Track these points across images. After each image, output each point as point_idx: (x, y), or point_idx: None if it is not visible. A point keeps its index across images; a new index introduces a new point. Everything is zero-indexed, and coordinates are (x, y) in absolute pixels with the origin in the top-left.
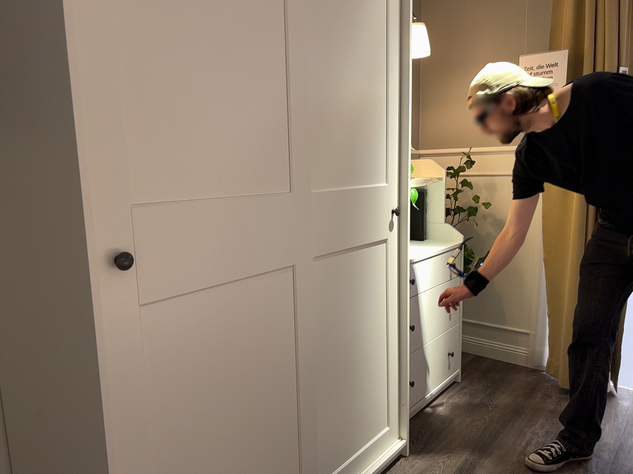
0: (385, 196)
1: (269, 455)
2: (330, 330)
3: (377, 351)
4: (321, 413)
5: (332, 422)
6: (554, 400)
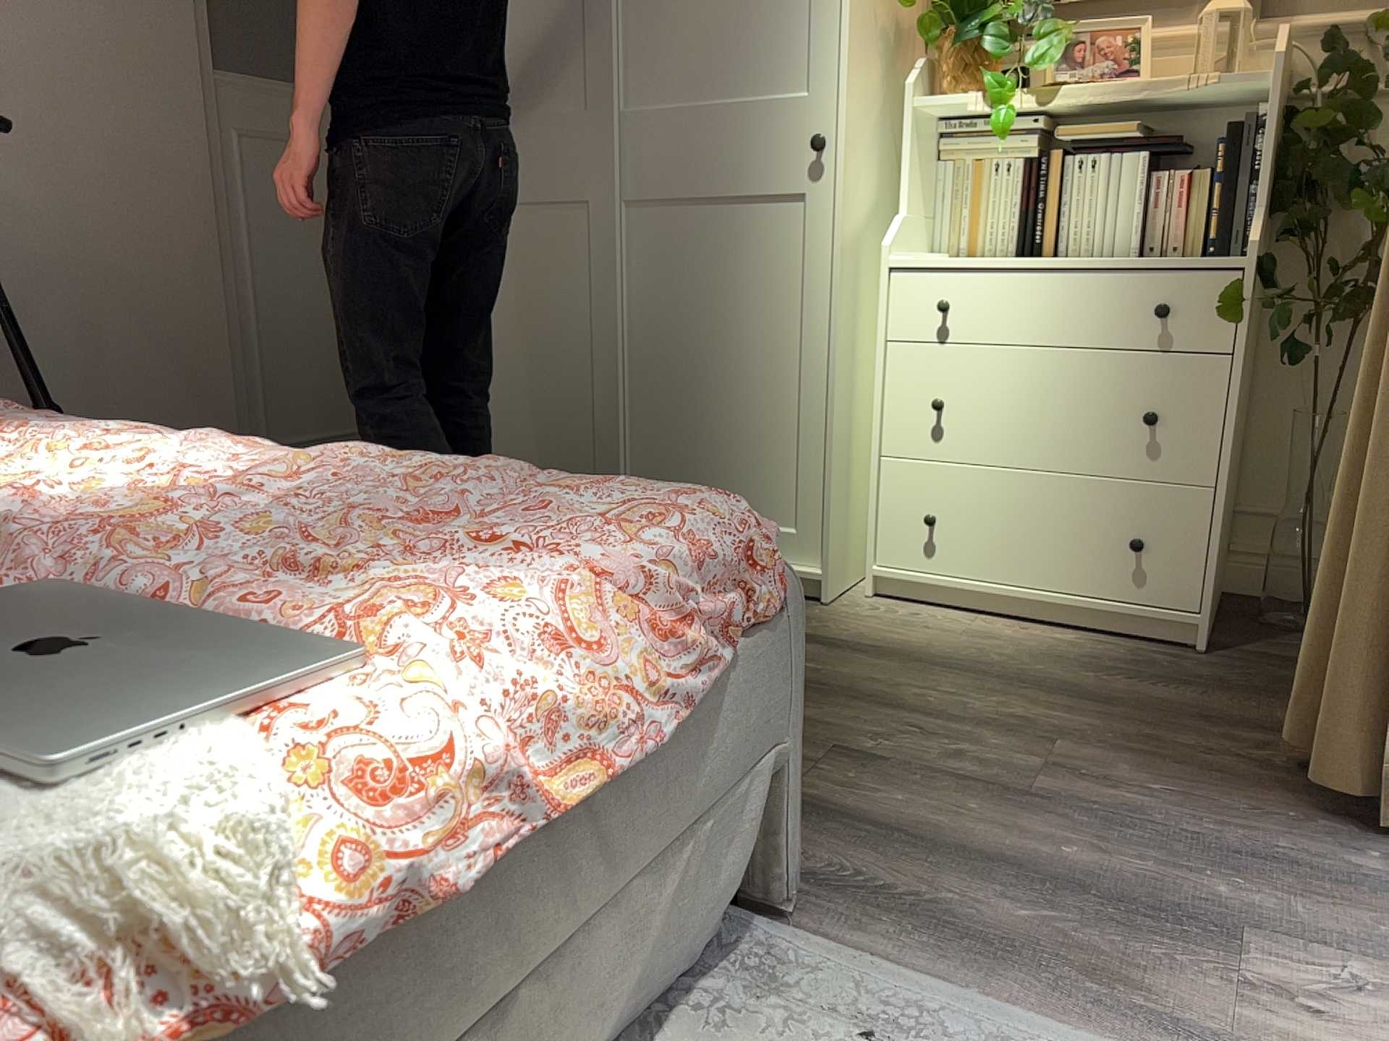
0: (792, 118)
1: (555, 410)
2: (664, 311)
3: (770, 384)
4: (646, 417)
5: (665, 440)
6: (1251, 760)
